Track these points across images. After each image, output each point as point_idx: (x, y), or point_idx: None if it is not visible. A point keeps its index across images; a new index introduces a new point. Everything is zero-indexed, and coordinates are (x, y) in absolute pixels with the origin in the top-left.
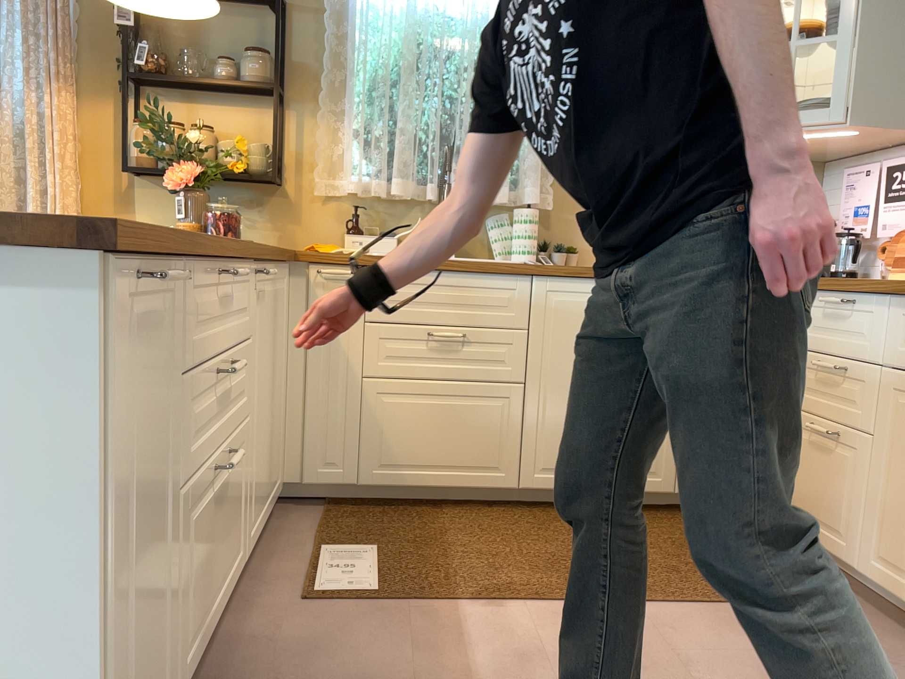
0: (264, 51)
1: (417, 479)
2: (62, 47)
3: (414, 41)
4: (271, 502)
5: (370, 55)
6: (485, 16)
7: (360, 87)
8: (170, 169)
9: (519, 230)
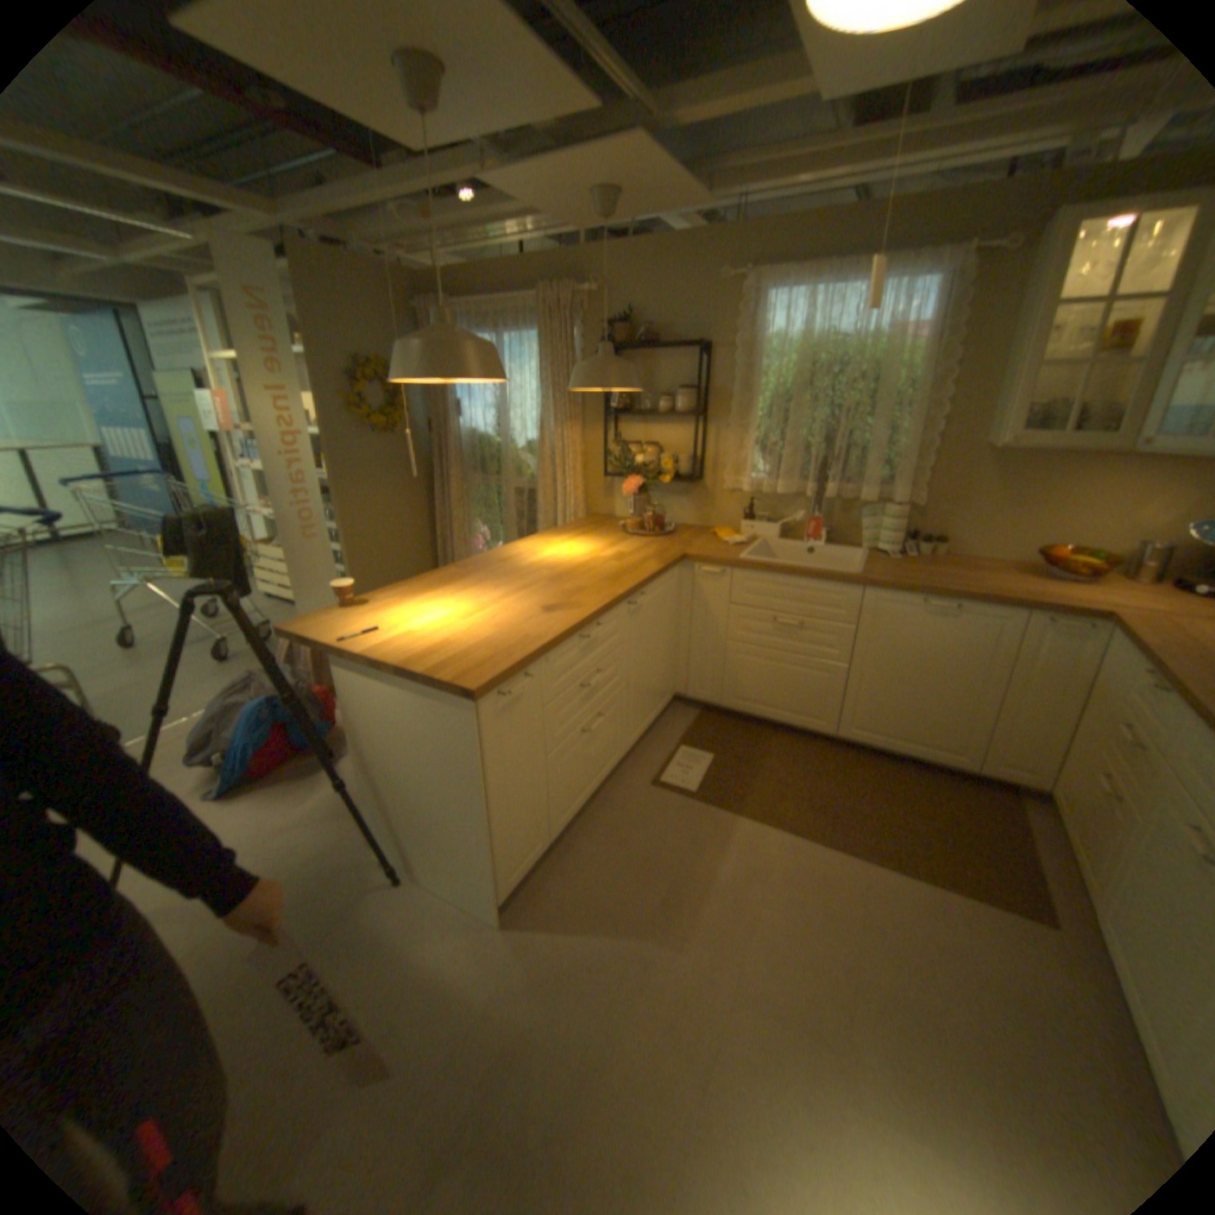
0: (692, 383)
1: (760, 712)
2: (569, 399)
3: (806, 365)
4: (657, 712)
5: (771, 378)
6: (879, 330)
7: (759, 408)
8: (625, 480)
9: (885, 525)
